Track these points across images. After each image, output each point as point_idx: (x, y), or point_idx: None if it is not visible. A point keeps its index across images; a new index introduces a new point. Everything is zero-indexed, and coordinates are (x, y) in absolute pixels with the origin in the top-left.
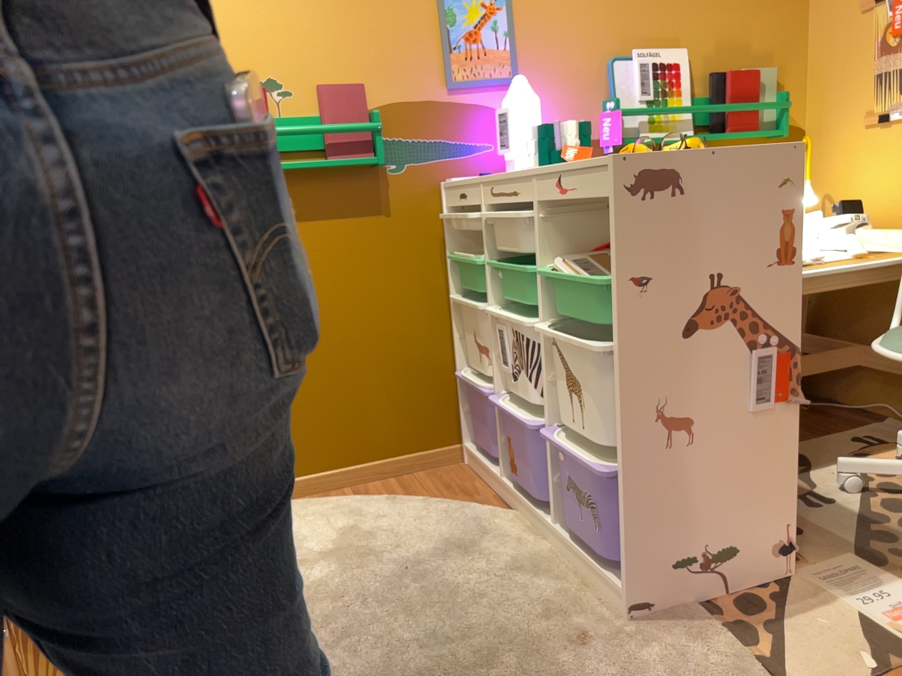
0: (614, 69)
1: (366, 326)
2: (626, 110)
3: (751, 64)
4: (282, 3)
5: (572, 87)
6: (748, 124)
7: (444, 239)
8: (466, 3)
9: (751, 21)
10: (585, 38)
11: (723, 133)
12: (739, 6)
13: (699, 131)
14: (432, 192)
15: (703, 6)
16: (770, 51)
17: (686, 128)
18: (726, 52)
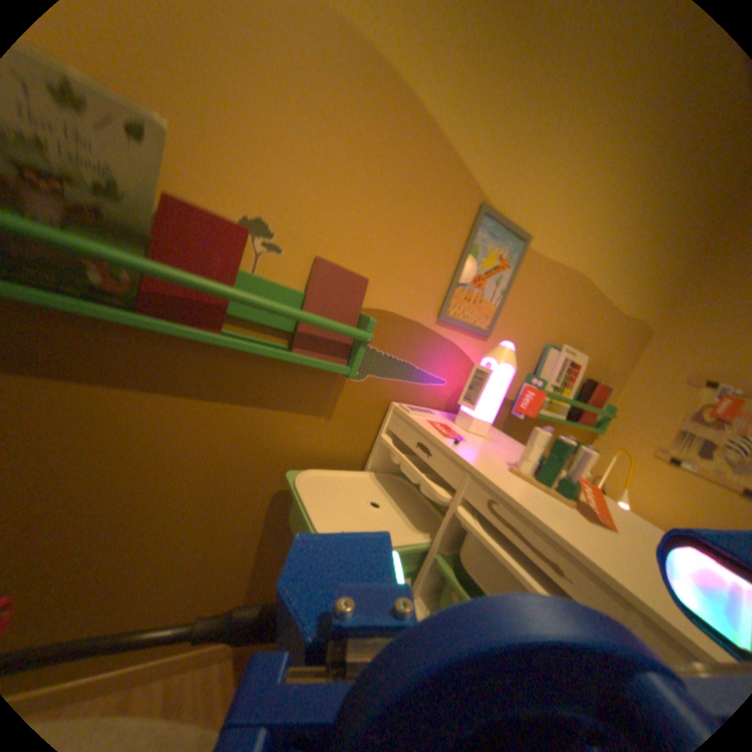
0: (552, 355)
1: (257, 527)
2: (546, 391)
3: (608, 381)
4: (325, 131)
5: (522, 357)
6: (594, 422)
7: (372, 456)
8: (495, 249)
9: (622, 353)
10: (548, 322)
11: (579, 424)
12: (624, 340)
13: (568, 417)
14: (382, 410)
15: (611, 331)
16: (618, 376)
17: (567, 415)
18: (603, 368)
